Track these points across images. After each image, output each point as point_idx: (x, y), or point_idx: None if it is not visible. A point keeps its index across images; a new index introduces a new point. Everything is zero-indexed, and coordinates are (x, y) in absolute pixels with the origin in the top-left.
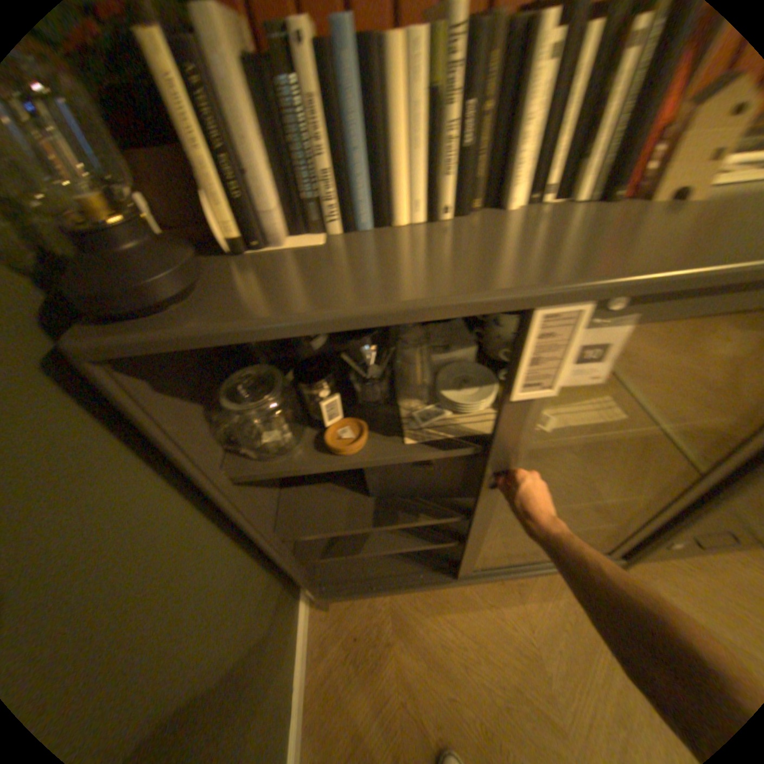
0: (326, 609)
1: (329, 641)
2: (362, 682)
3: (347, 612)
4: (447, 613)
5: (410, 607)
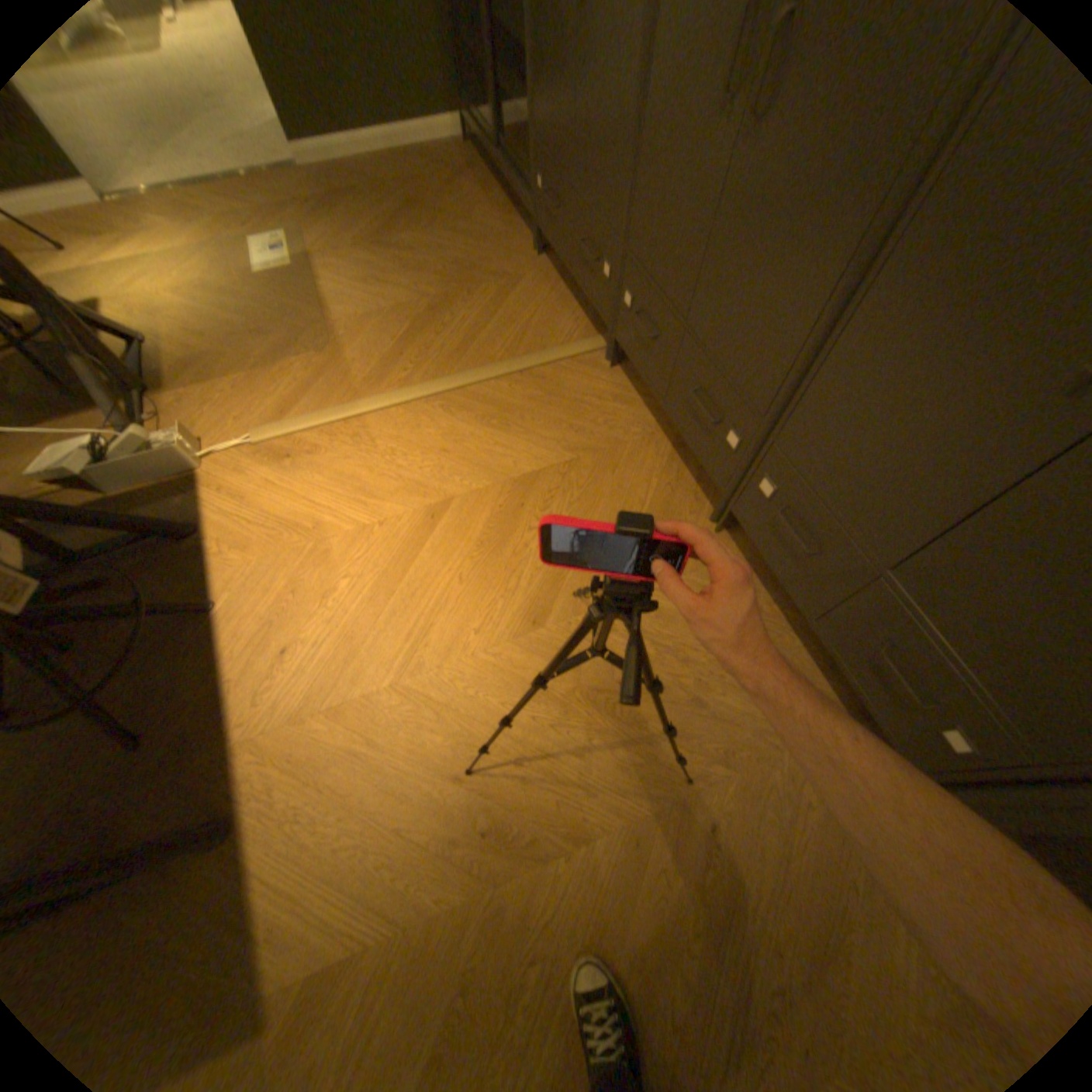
0: (466, 142)
1: (450, 149)
2: (433, 163)
3: (468, 151)
4: (482, 187)
5: (480, 173)
